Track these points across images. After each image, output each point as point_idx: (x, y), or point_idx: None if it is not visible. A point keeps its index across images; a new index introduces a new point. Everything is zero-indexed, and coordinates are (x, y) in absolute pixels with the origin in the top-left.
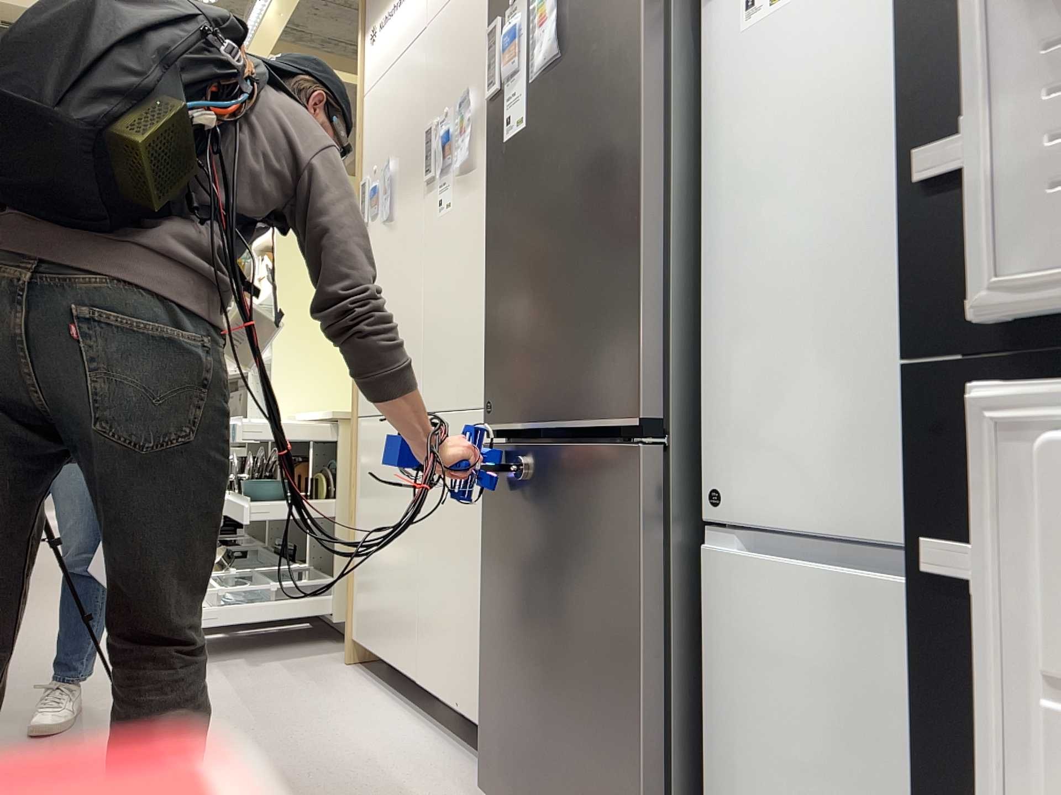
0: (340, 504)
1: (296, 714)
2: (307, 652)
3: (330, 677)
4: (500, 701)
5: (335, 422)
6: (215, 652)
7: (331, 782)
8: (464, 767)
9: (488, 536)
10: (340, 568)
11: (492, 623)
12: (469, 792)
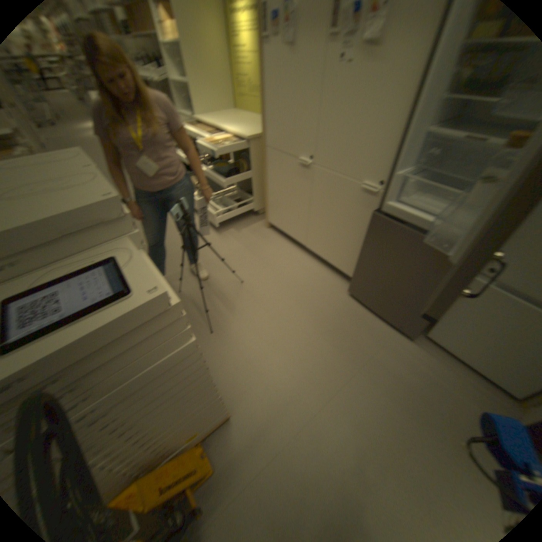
0: (254, 172)
1: (271, 256)
2: (252, 222)
3: (267, 235)
4: (363, 277)
5: (247, 137)
6: (222, 224)
7: (303, 287)
8: (333, 276)
9: (369, 239)
10: (257, 194)
11: (366, 261)
12: (341, 287)
